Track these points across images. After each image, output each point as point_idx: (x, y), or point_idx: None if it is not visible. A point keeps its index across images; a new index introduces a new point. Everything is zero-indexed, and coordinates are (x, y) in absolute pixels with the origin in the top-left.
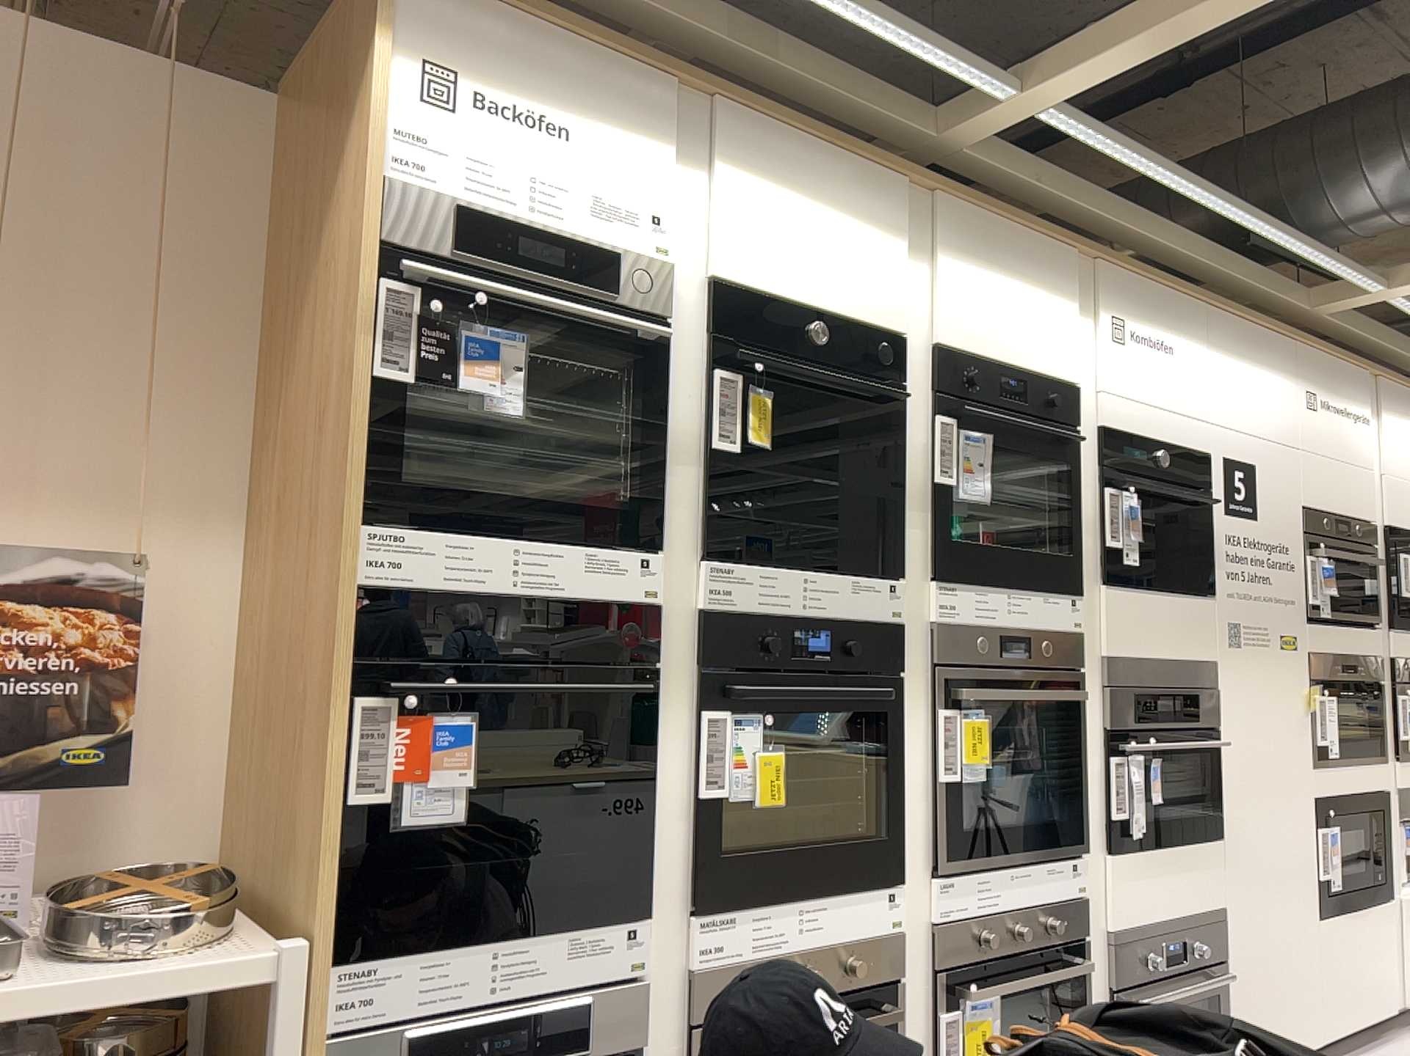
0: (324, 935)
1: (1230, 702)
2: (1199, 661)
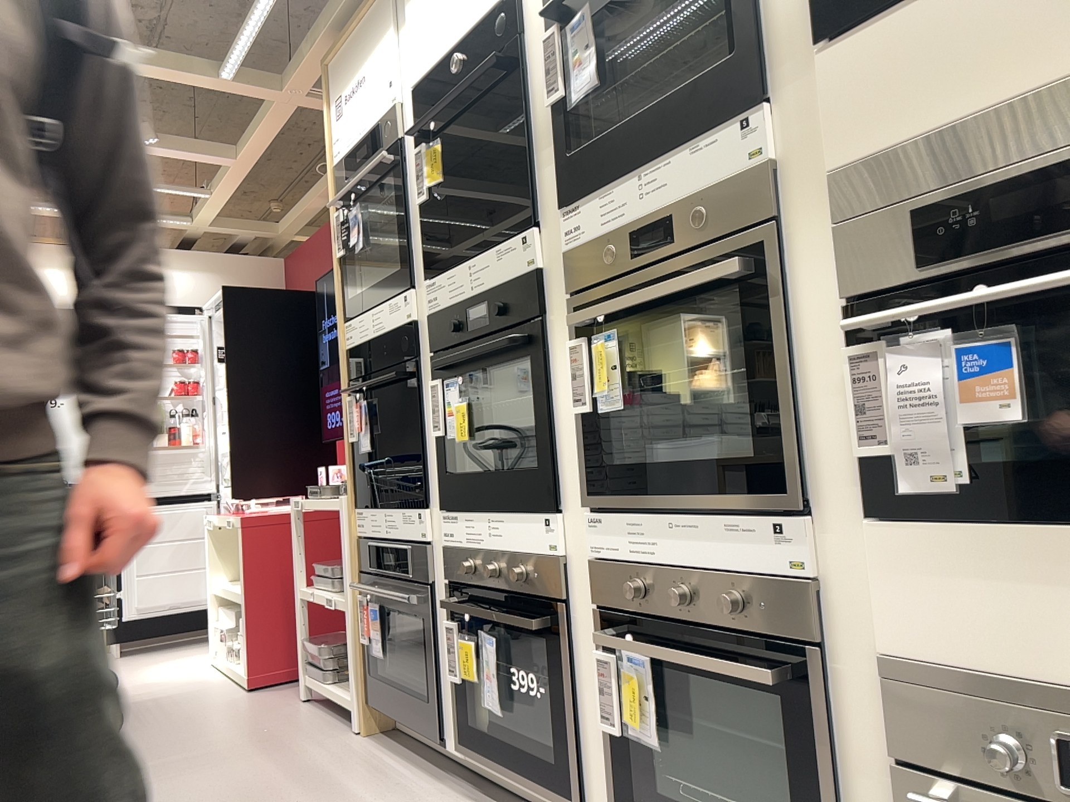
0: (350, 496)
1: None
2: None
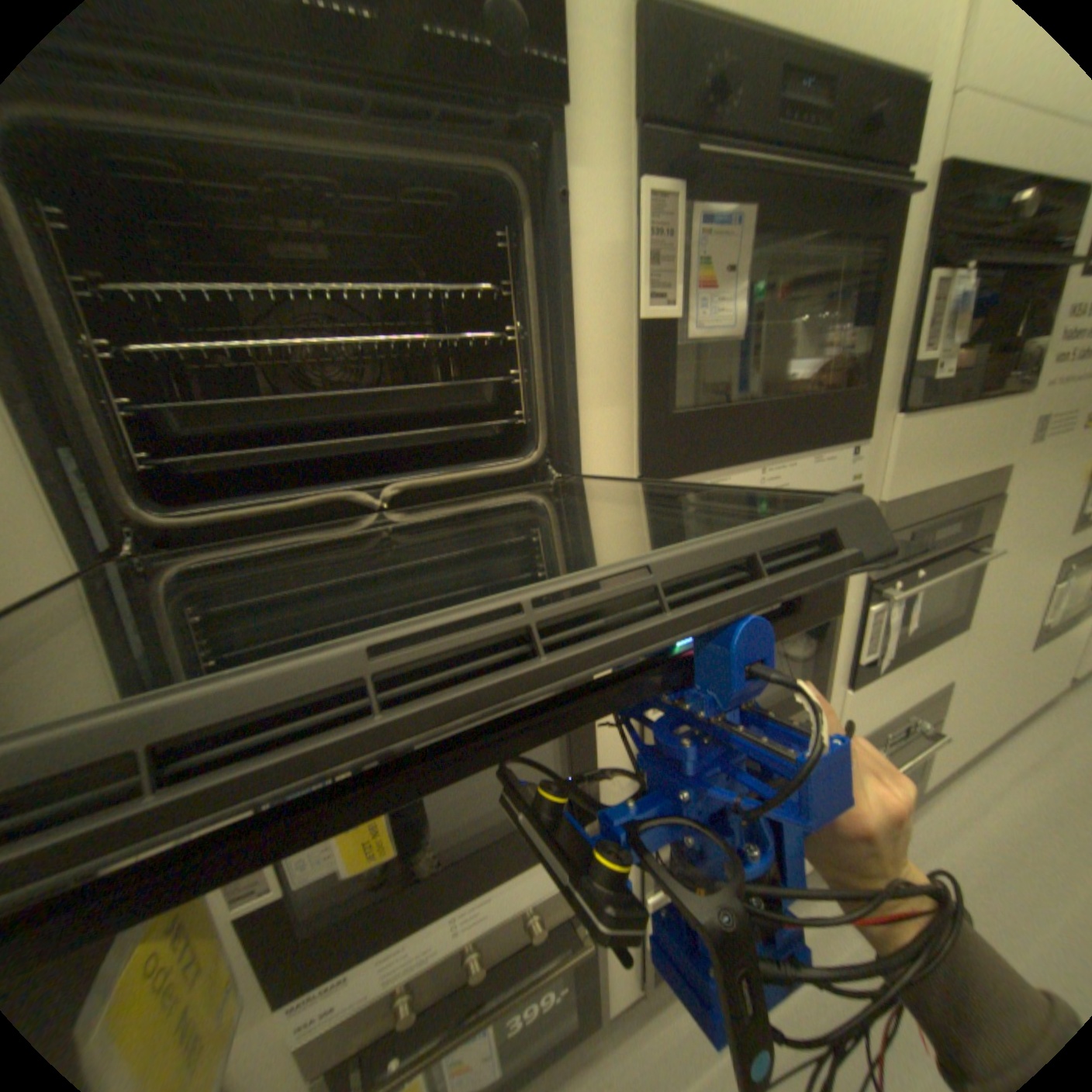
0: None
1: (1015, 505)
2: (993, 467)
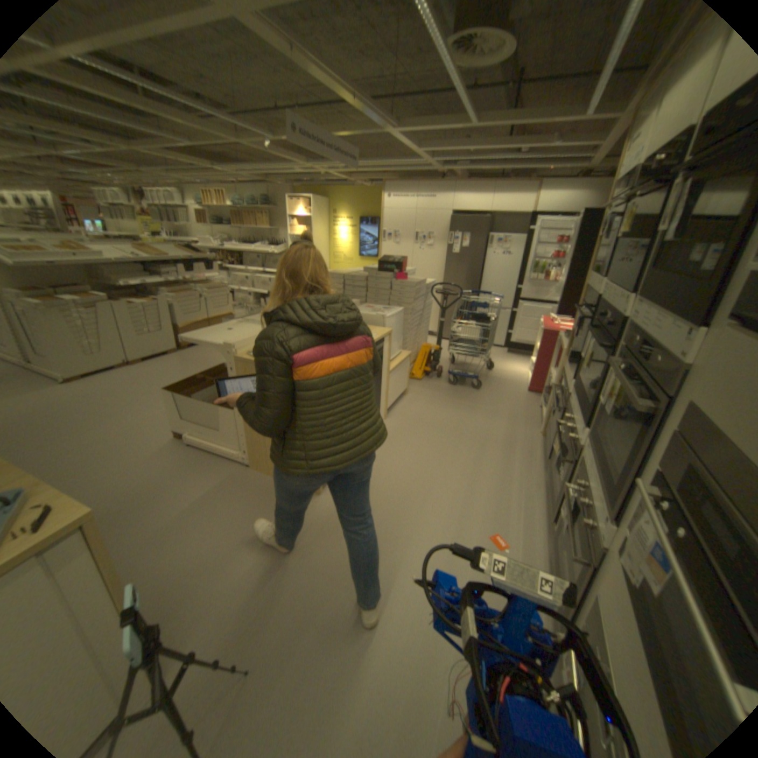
0: (567, 351)
1: None
2: None
